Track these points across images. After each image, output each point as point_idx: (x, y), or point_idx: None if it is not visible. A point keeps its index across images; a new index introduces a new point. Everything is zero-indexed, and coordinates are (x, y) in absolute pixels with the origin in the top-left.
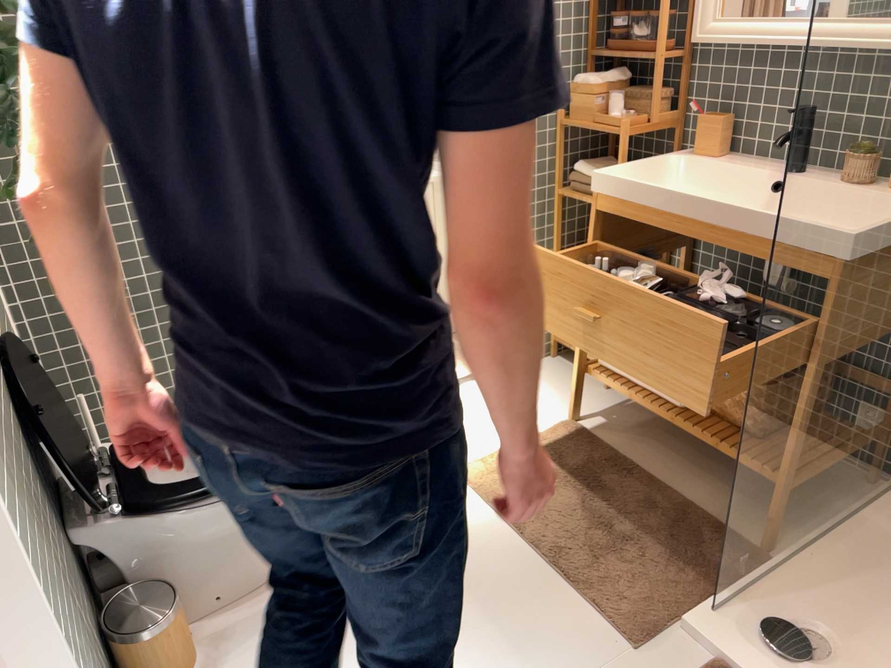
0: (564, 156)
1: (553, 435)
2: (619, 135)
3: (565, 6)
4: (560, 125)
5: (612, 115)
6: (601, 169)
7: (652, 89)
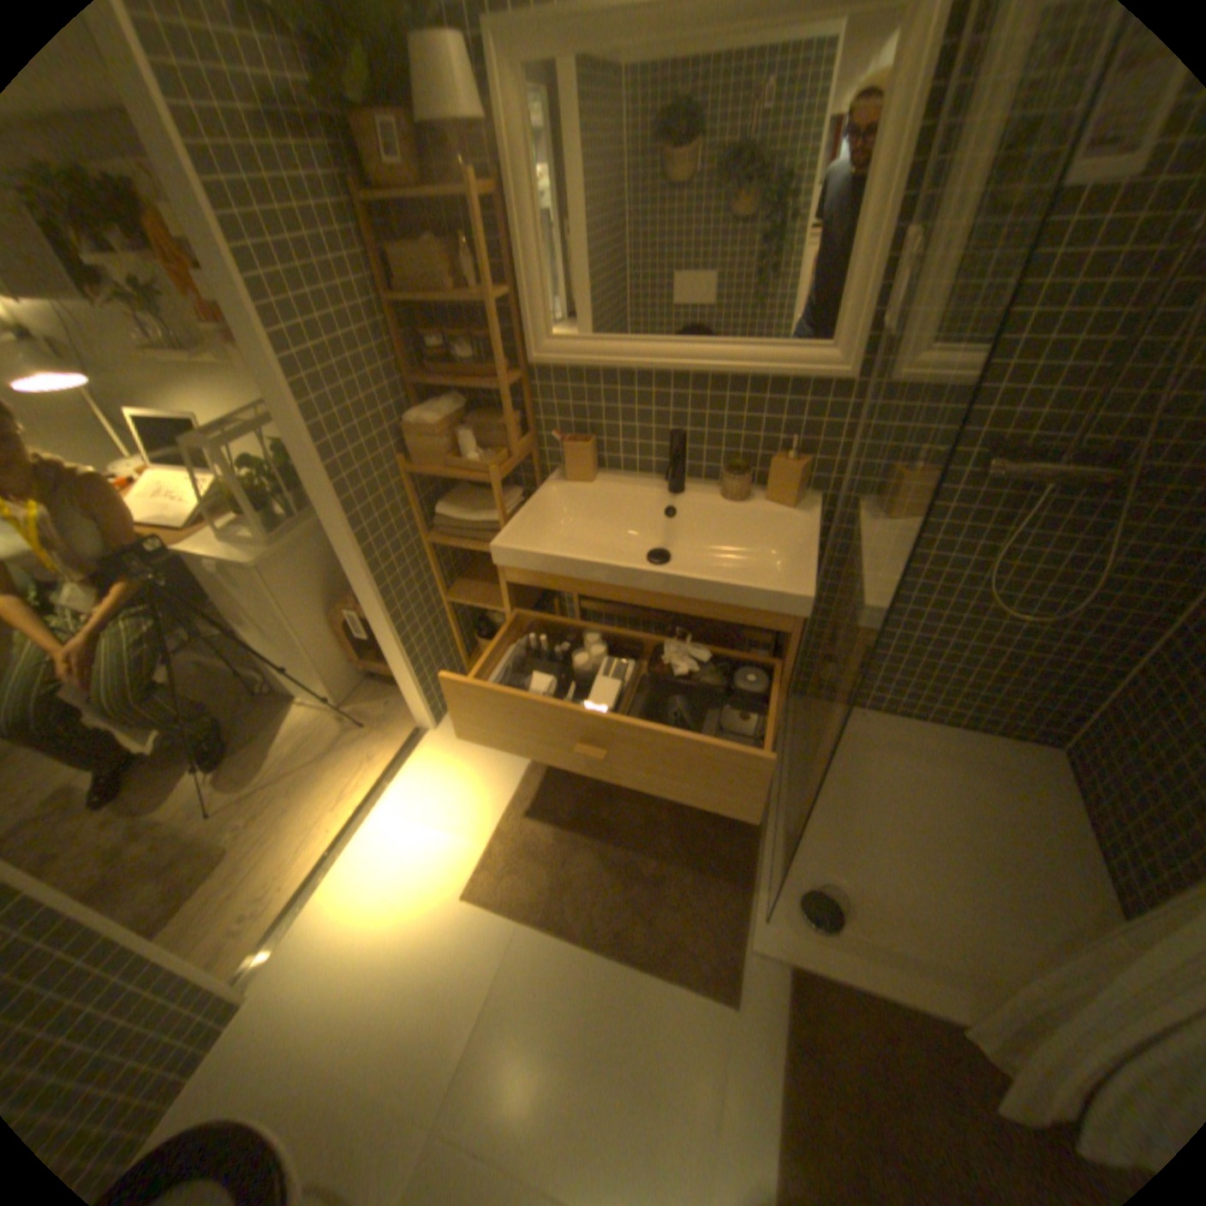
0: (418, 499)
1: (528, 788)
2: (492, 484)
3: (364, 334)
4: (407, 474)
5: (473, 459)
6: (474, 514)
7: (489, 406)
